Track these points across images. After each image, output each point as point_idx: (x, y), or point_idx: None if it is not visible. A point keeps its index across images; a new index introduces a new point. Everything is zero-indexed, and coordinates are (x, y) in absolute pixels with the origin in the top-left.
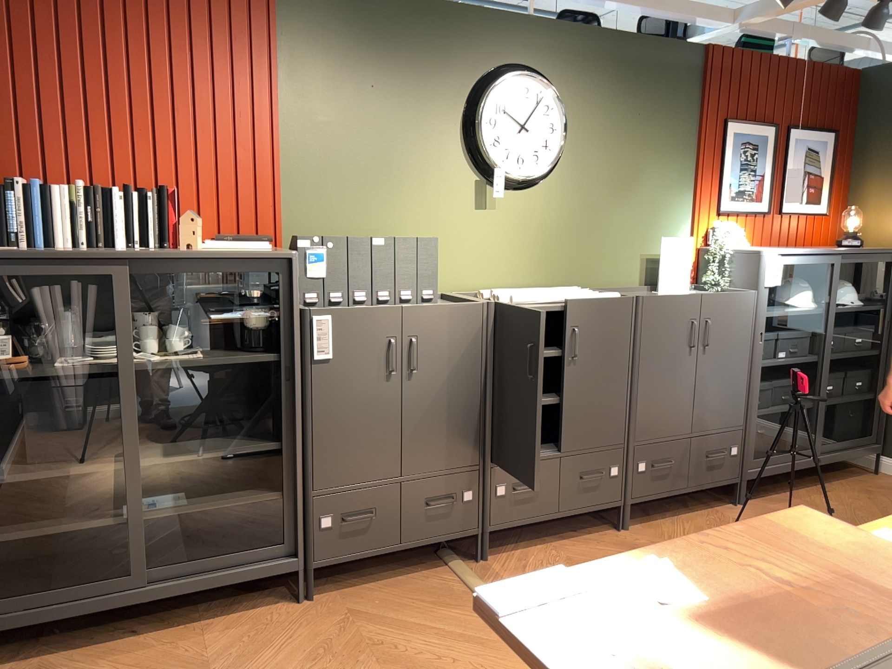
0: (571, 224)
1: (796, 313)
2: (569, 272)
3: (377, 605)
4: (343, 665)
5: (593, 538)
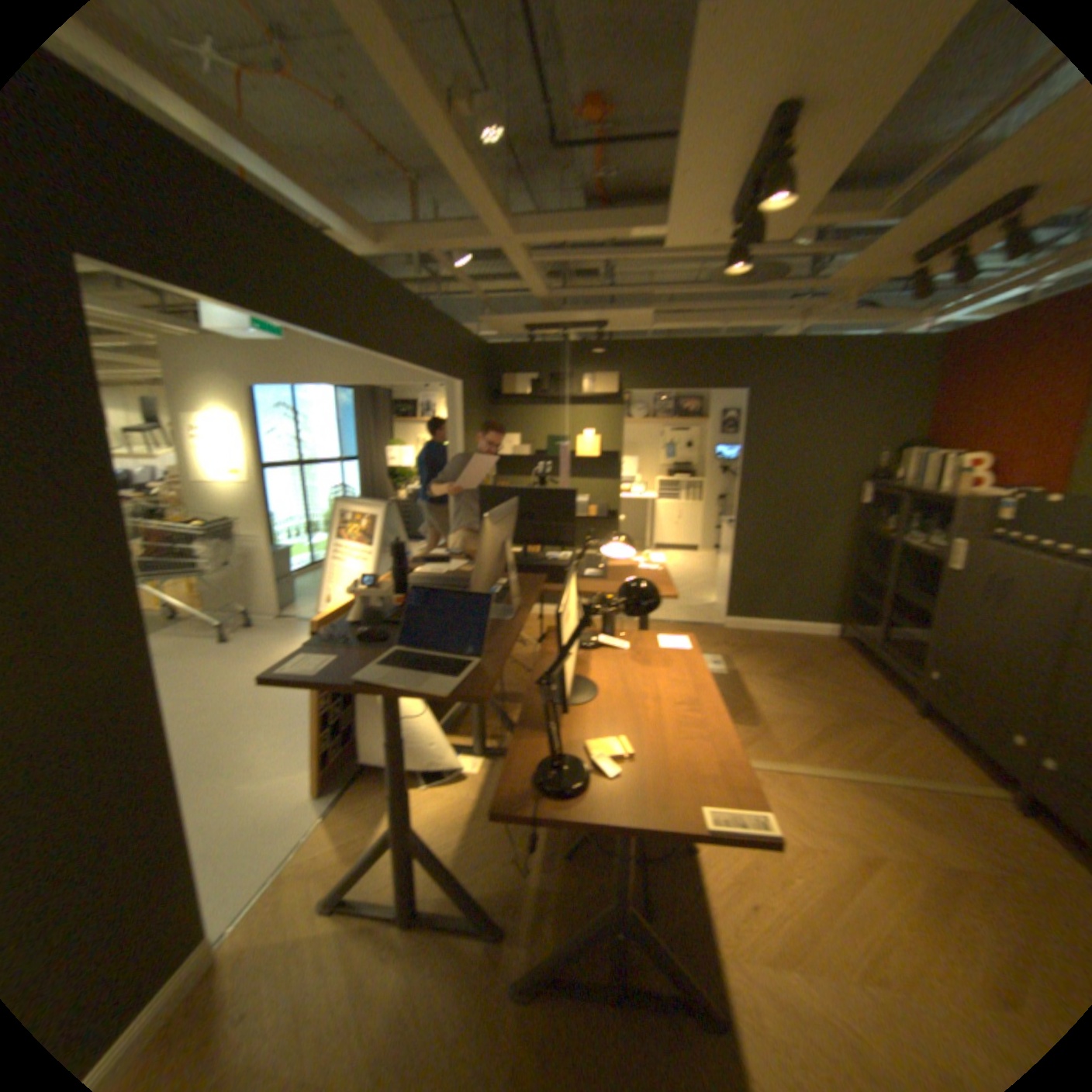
0: None
1: None
2: None
3: (920, 740)
4: (845, 712)
5: None
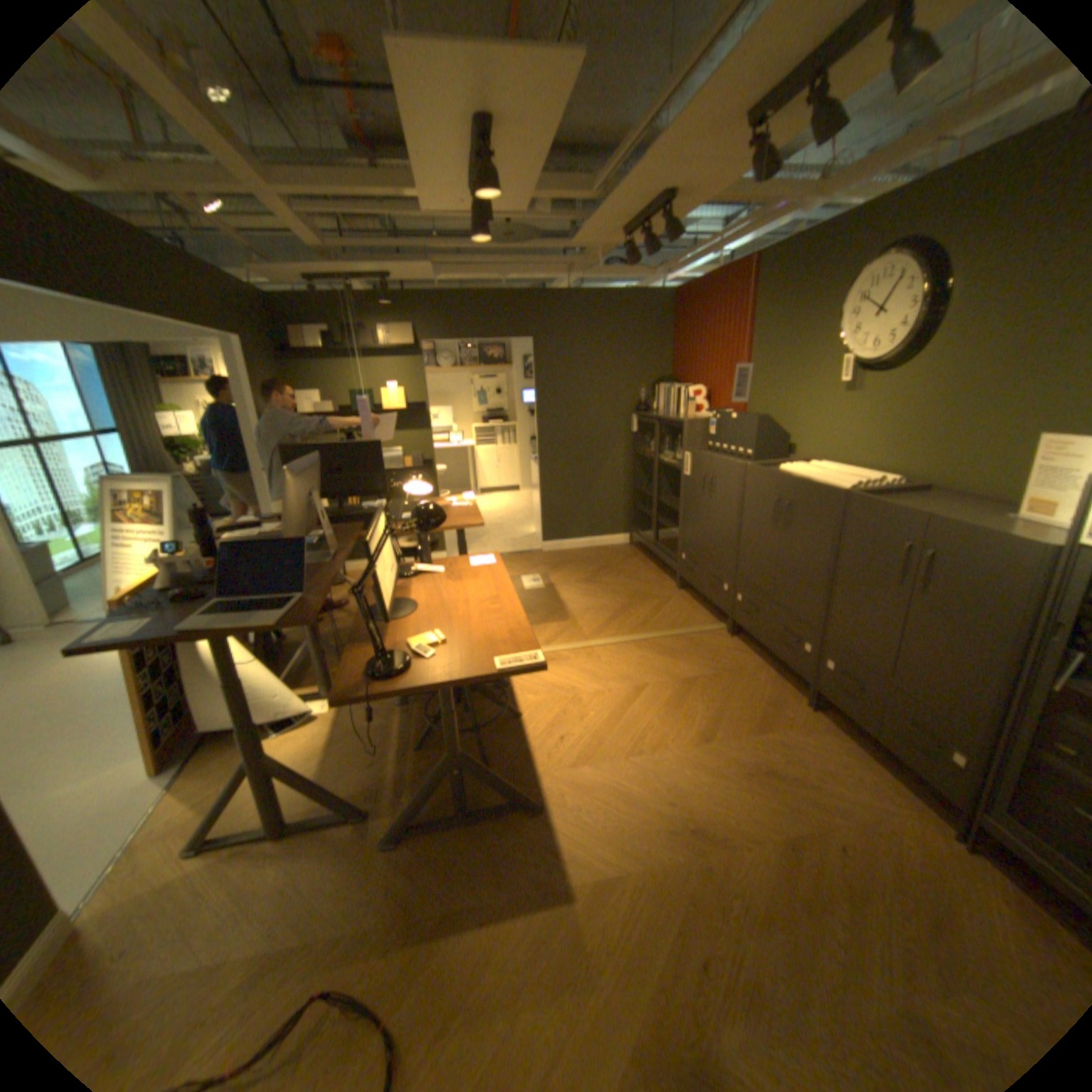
0: (939, 407)
1: None
2: (927, 462)
3: (677, 604)
4: (630, 596)
5: (789, 689)
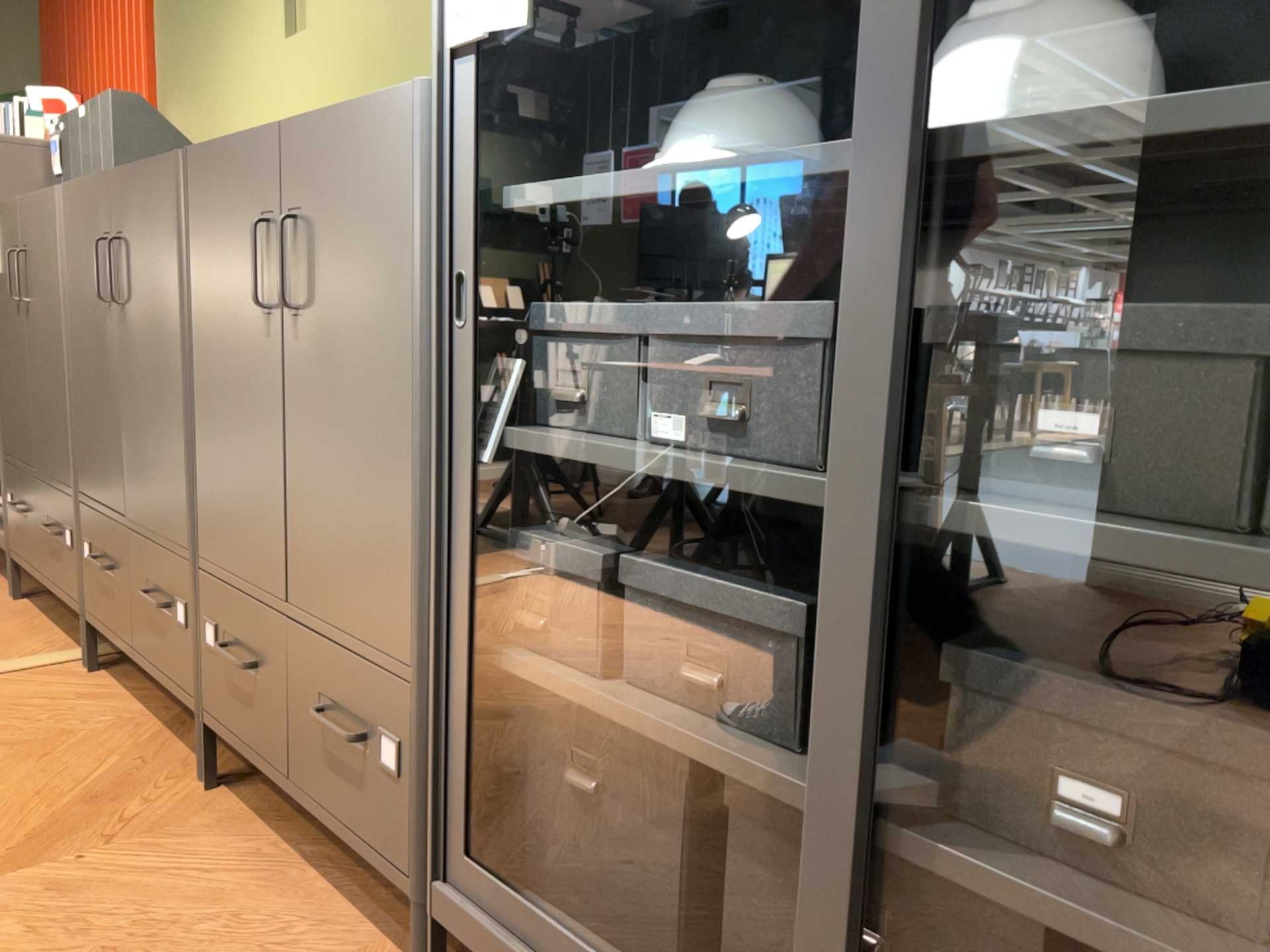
0: (402, 24)
1: (687, 173)
2: None
3: None
4: None
5: (171, 755)
